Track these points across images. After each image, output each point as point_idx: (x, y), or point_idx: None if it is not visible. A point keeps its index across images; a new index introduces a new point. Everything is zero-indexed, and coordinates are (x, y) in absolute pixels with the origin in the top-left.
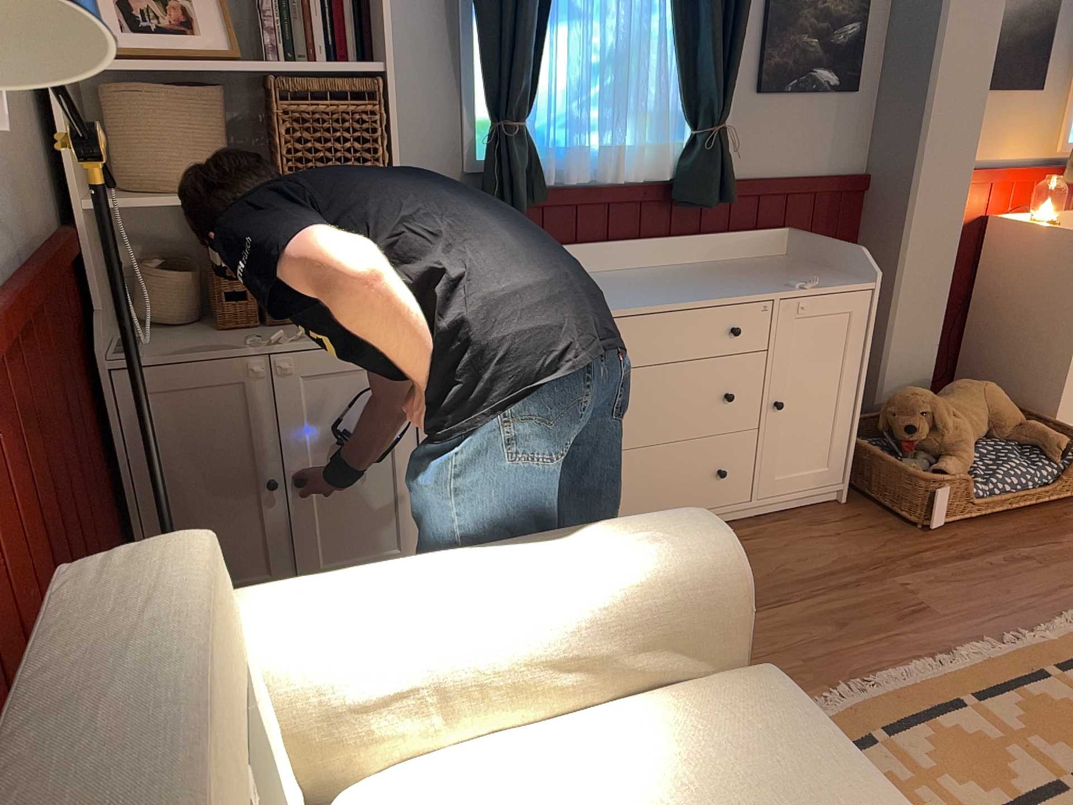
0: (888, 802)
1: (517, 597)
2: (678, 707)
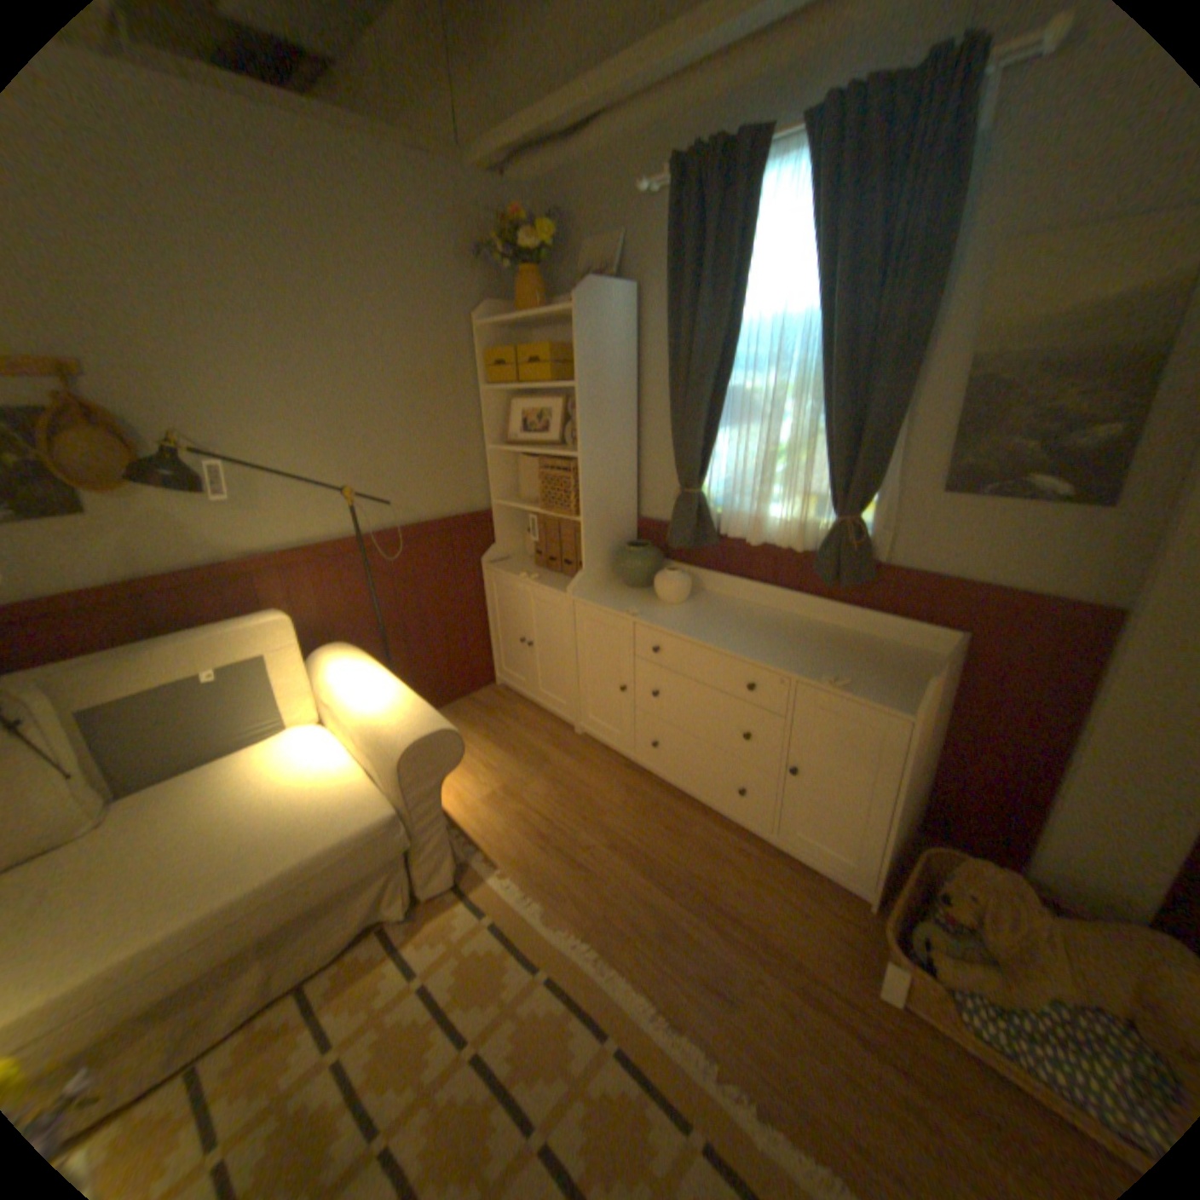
0: (289, 868)
1: (357, 703)
2: (357, 788)
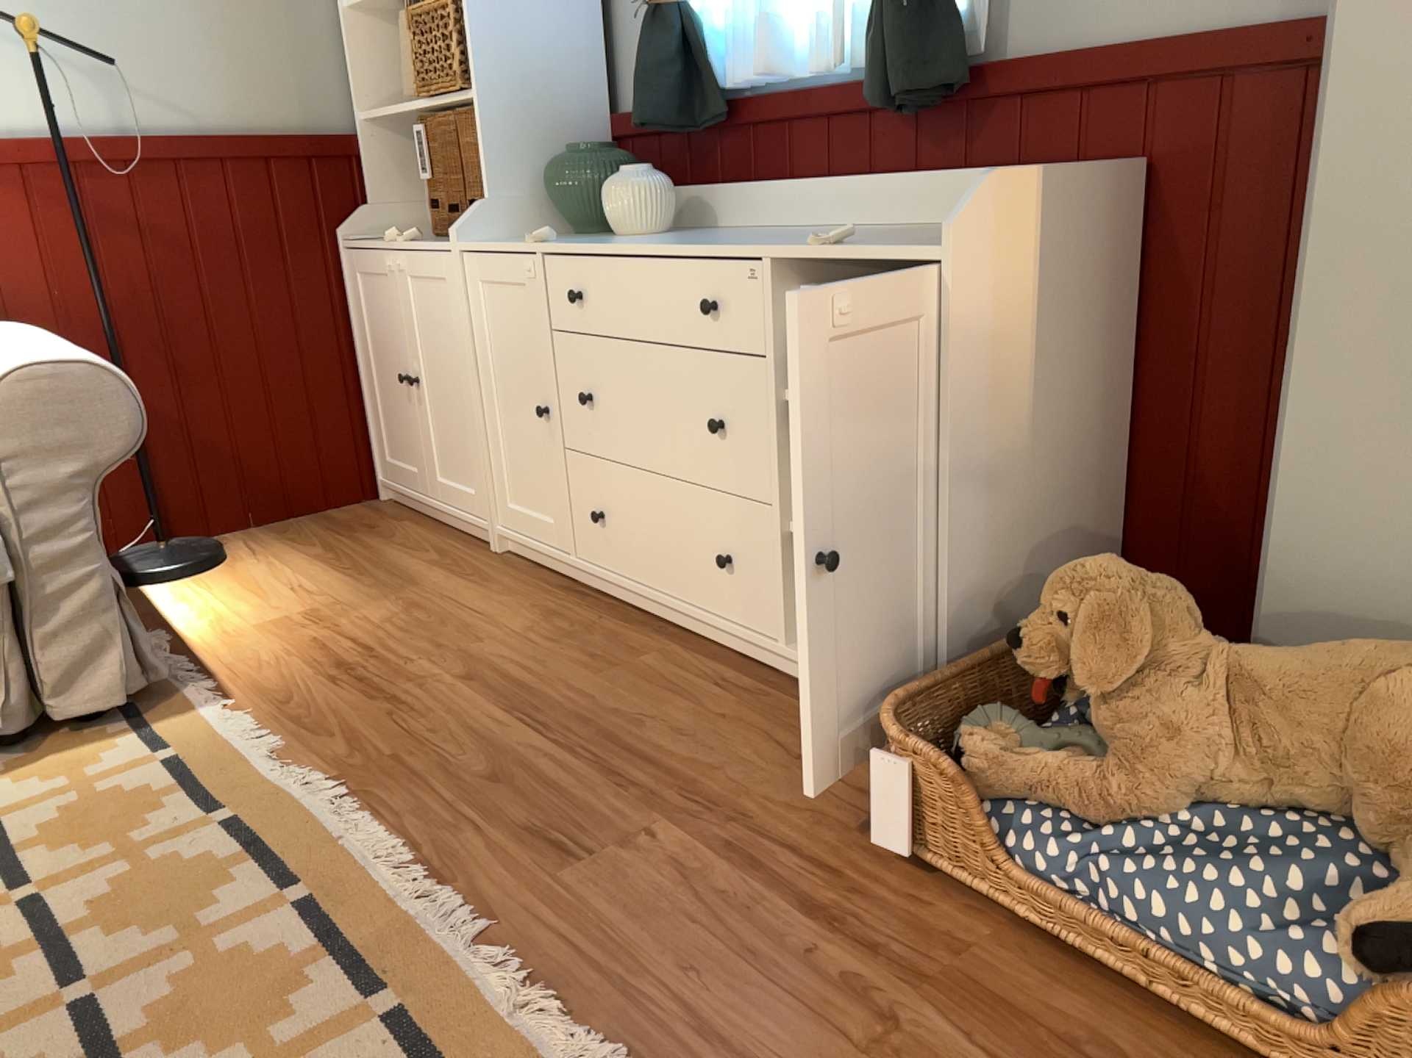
0: None
1: None
2: None
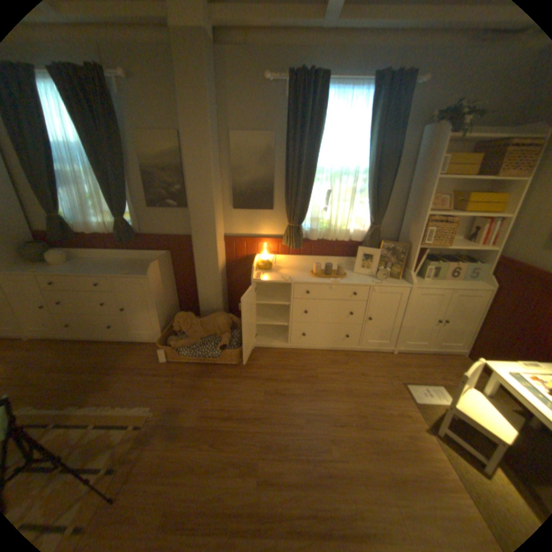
0: None
1: None
2: None
